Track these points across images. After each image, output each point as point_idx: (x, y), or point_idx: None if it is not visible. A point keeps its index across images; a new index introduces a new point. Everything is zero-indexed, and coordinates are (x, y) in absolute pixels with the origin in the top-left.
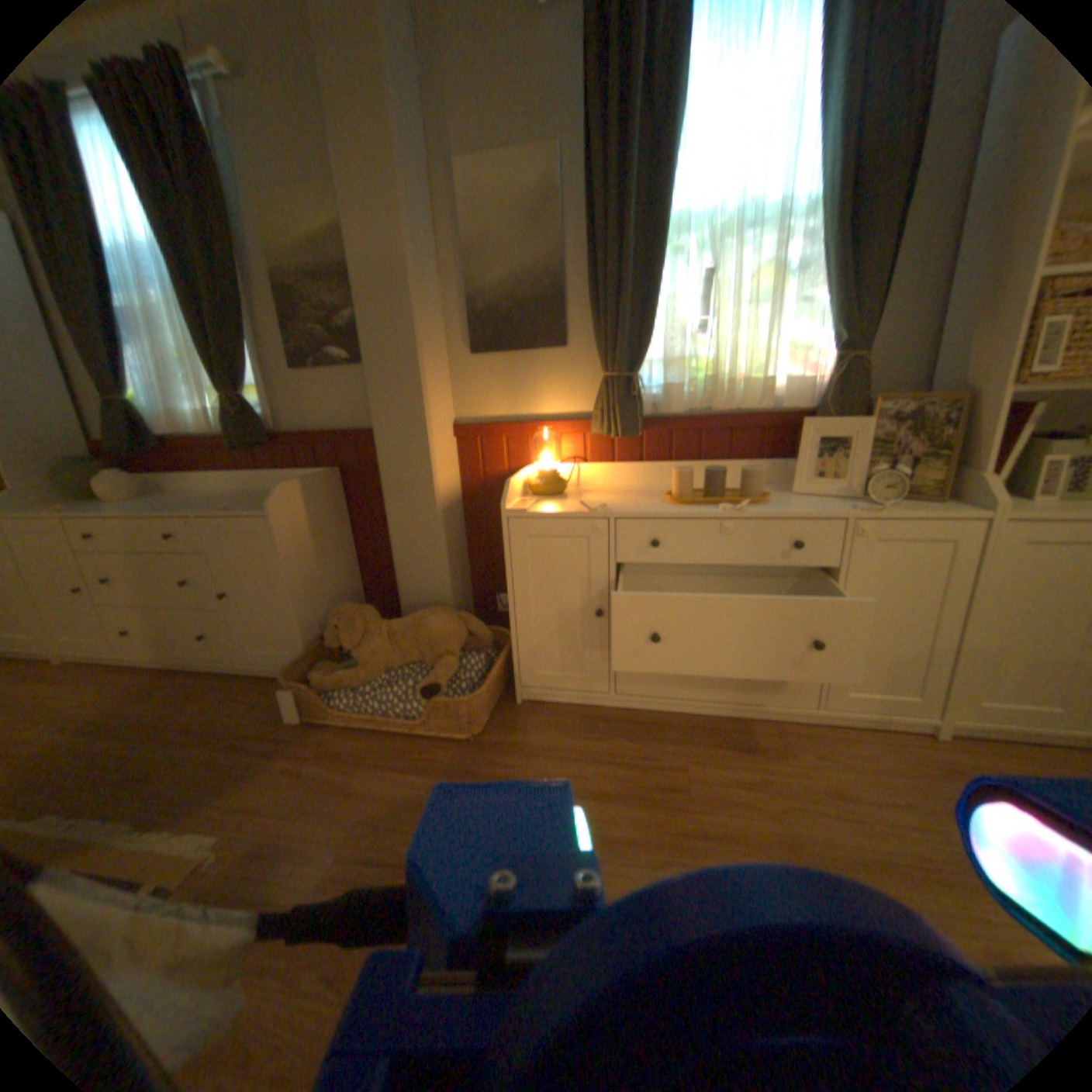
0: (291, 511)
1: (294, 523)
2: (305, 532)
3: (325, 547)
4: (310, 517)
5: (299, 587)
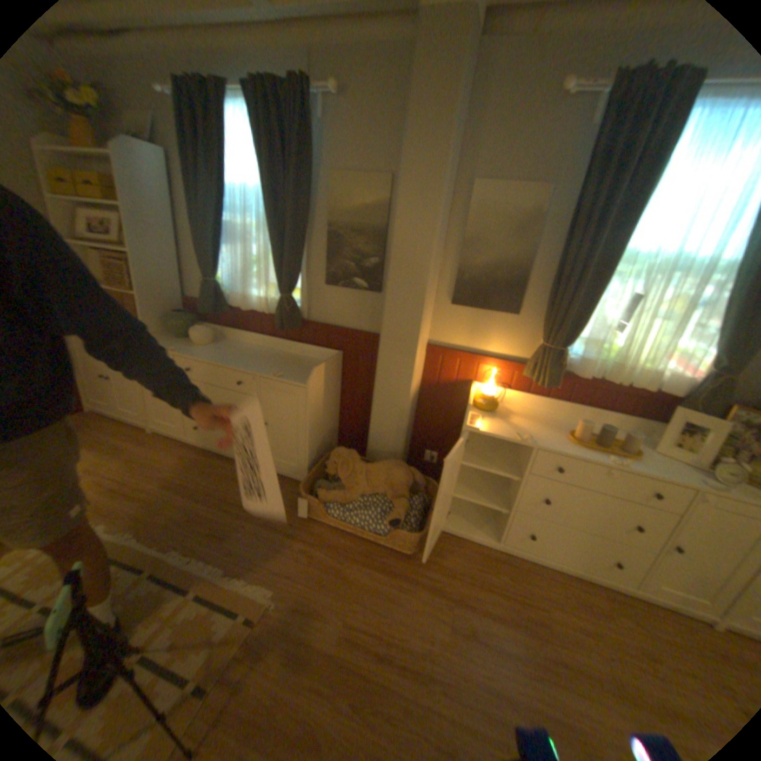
0: (318, 384)
1: (317, 391)
2: (321, 395)
3: (327, 403)
4: (325, 386)
5: (313, 430)
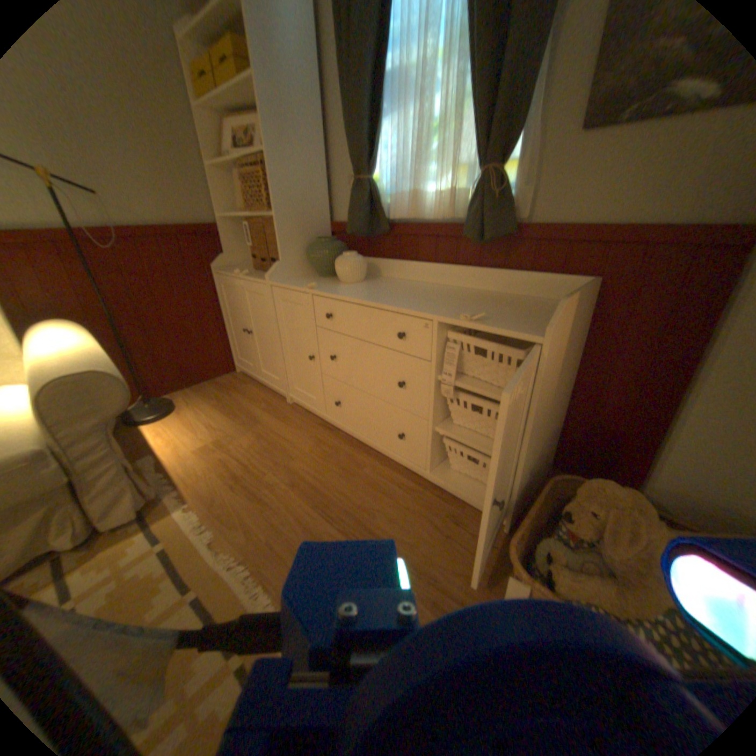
0: (563, 336)
1: (559, 352)
2: (561, 363)
3: (563, 380)
4: (569, 343)
5: (537, 432)
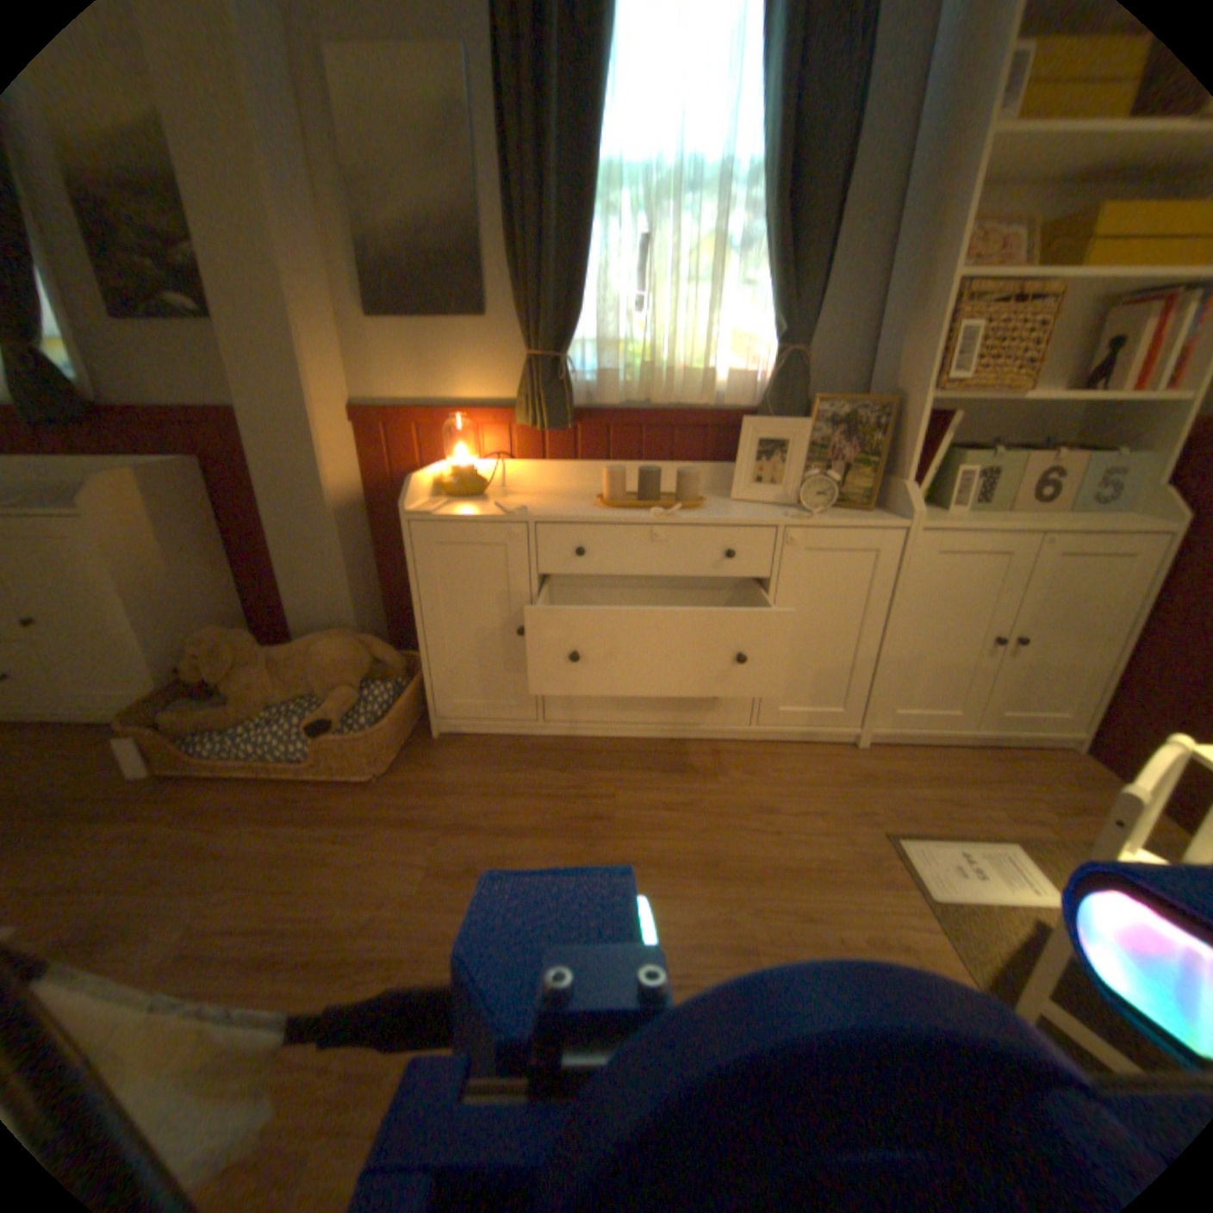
0: (122, 509)
1: (128, 525)
2: (147, 537)
3: (181, 558)
4: (154, 517)
5: (142, 607)
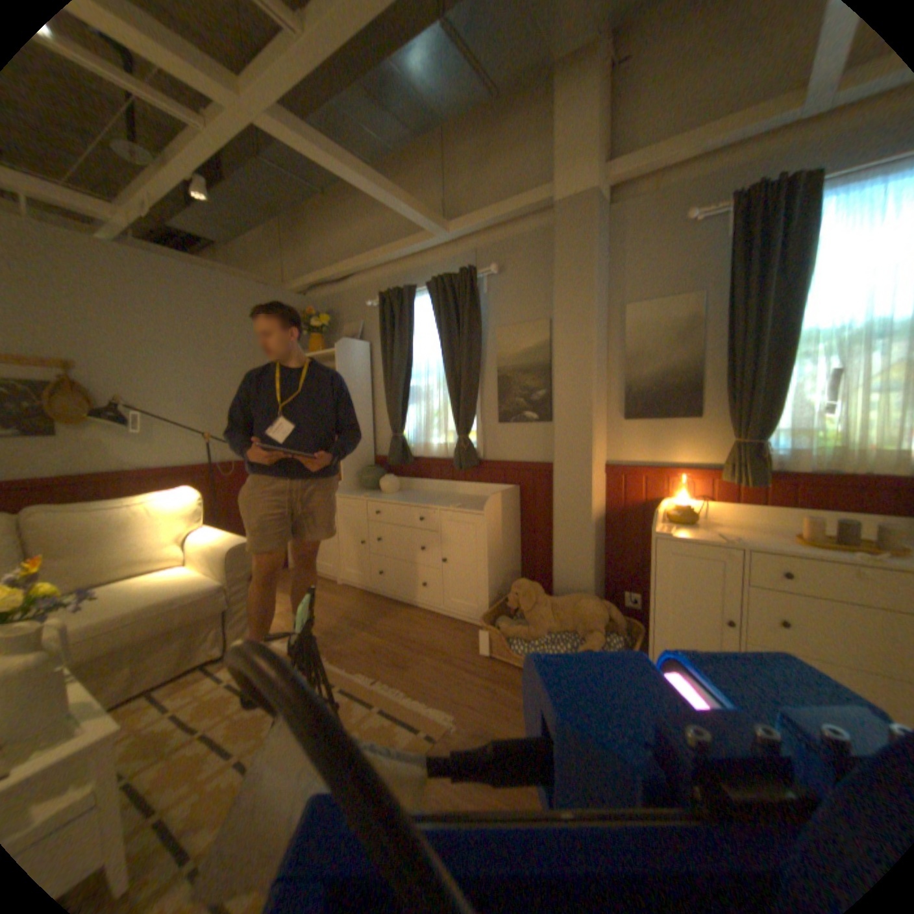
0: (494, 512)
1: (494, 520)
2: (498, 526)
3: (506, 537)
4: (502, 516)
5: (491, 562)
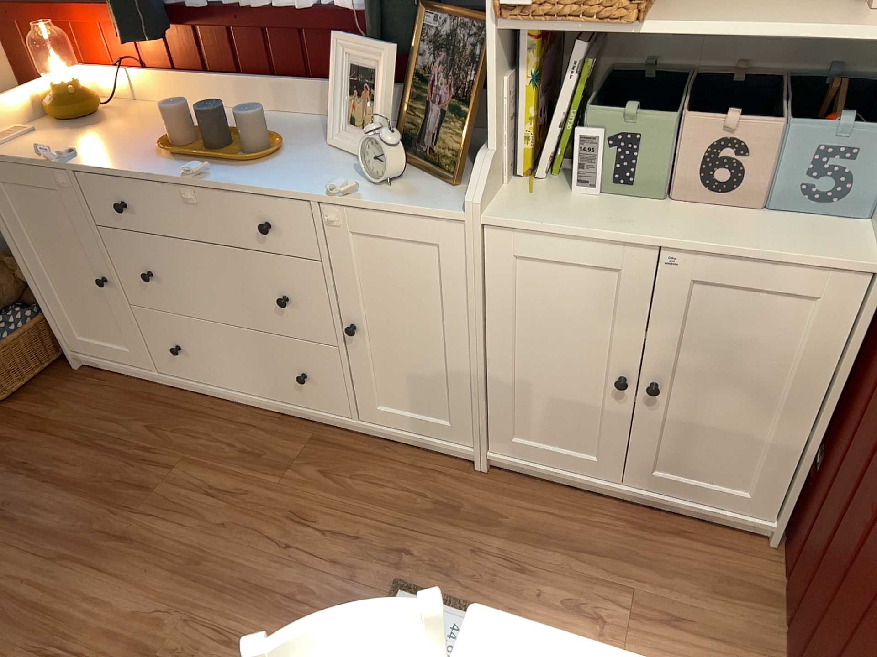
0: None
1: None
2: None
3: None
4: None
5: None
